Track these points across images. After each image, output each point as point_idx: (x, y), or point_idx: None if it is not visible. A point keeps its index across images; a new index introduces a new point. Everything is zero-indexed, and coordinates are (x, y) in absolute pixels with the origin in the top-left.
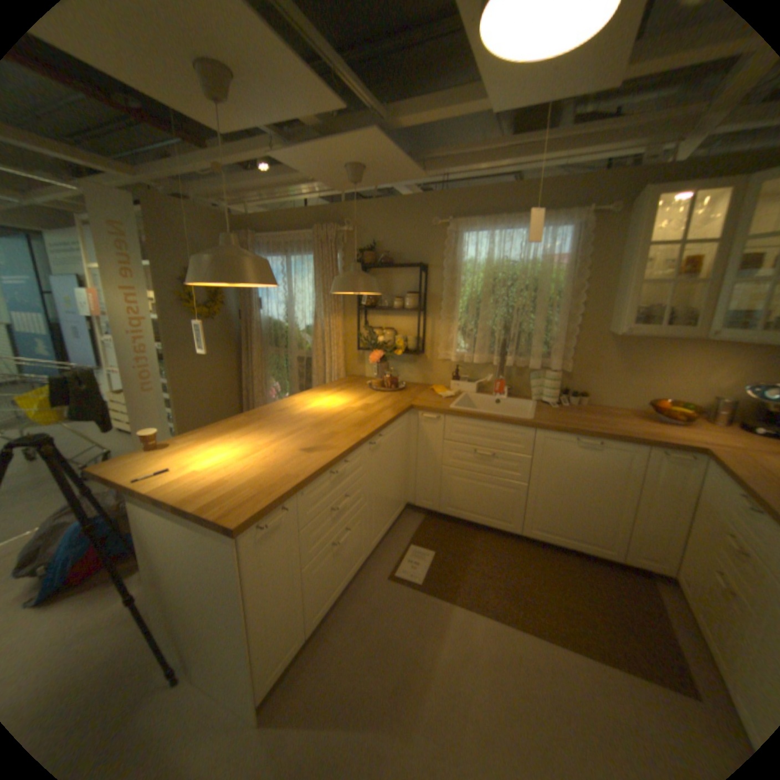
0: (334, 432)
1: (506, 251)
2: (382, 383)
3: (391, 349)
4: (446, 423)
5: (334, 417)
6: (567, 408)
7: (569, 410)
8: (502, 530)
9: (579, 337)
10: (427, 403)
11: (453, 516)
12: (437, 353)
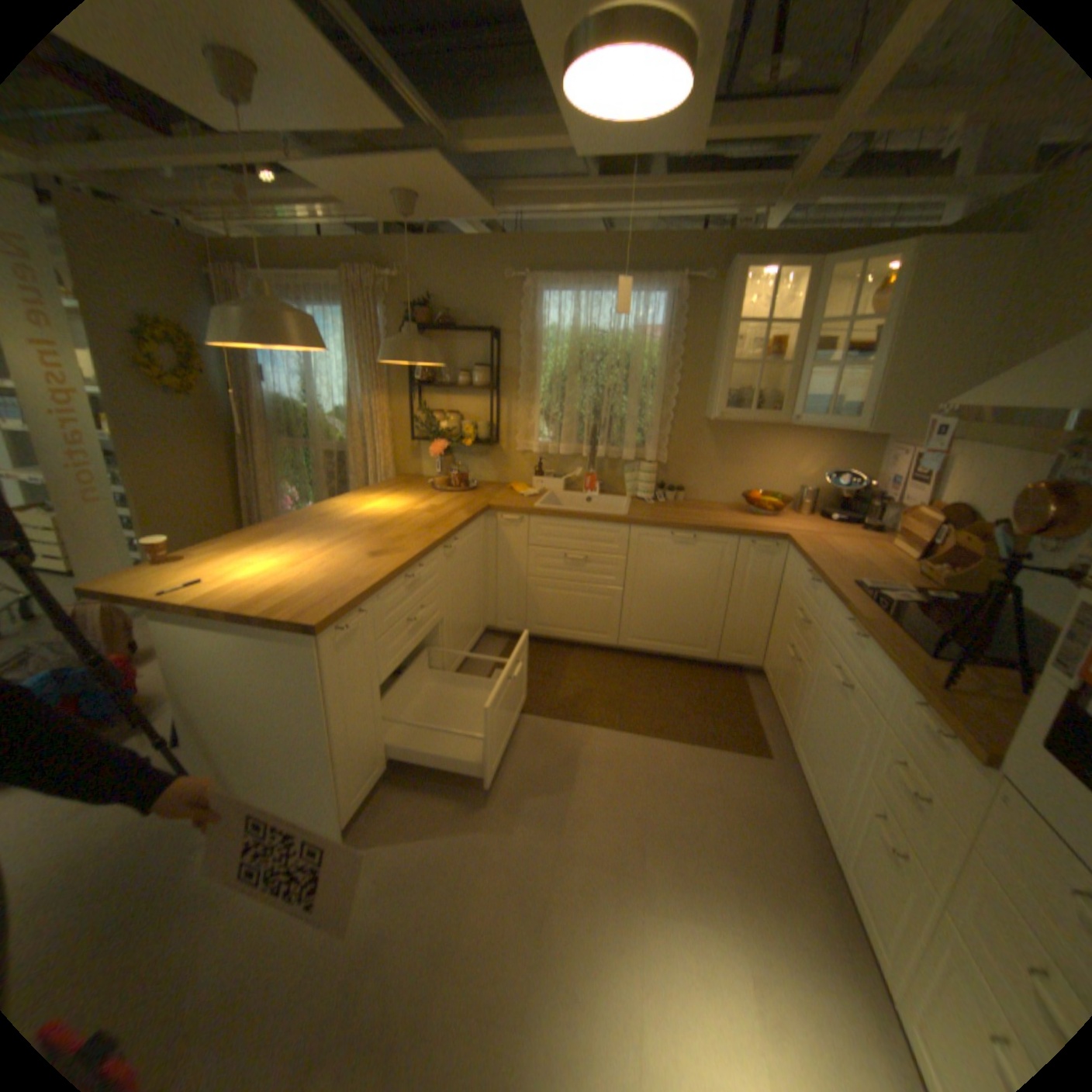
0: (401, 536)
1: (593, 319)
2: (447, 482)
3: (457, 438)
4: (530, 525)
5: (394, 520)
6: (662, 504)
7: (664, 506)
8: (596, 642)
9: (673, 423)
10: (506, 503)
11: (541, 634)
12: (515, 443)
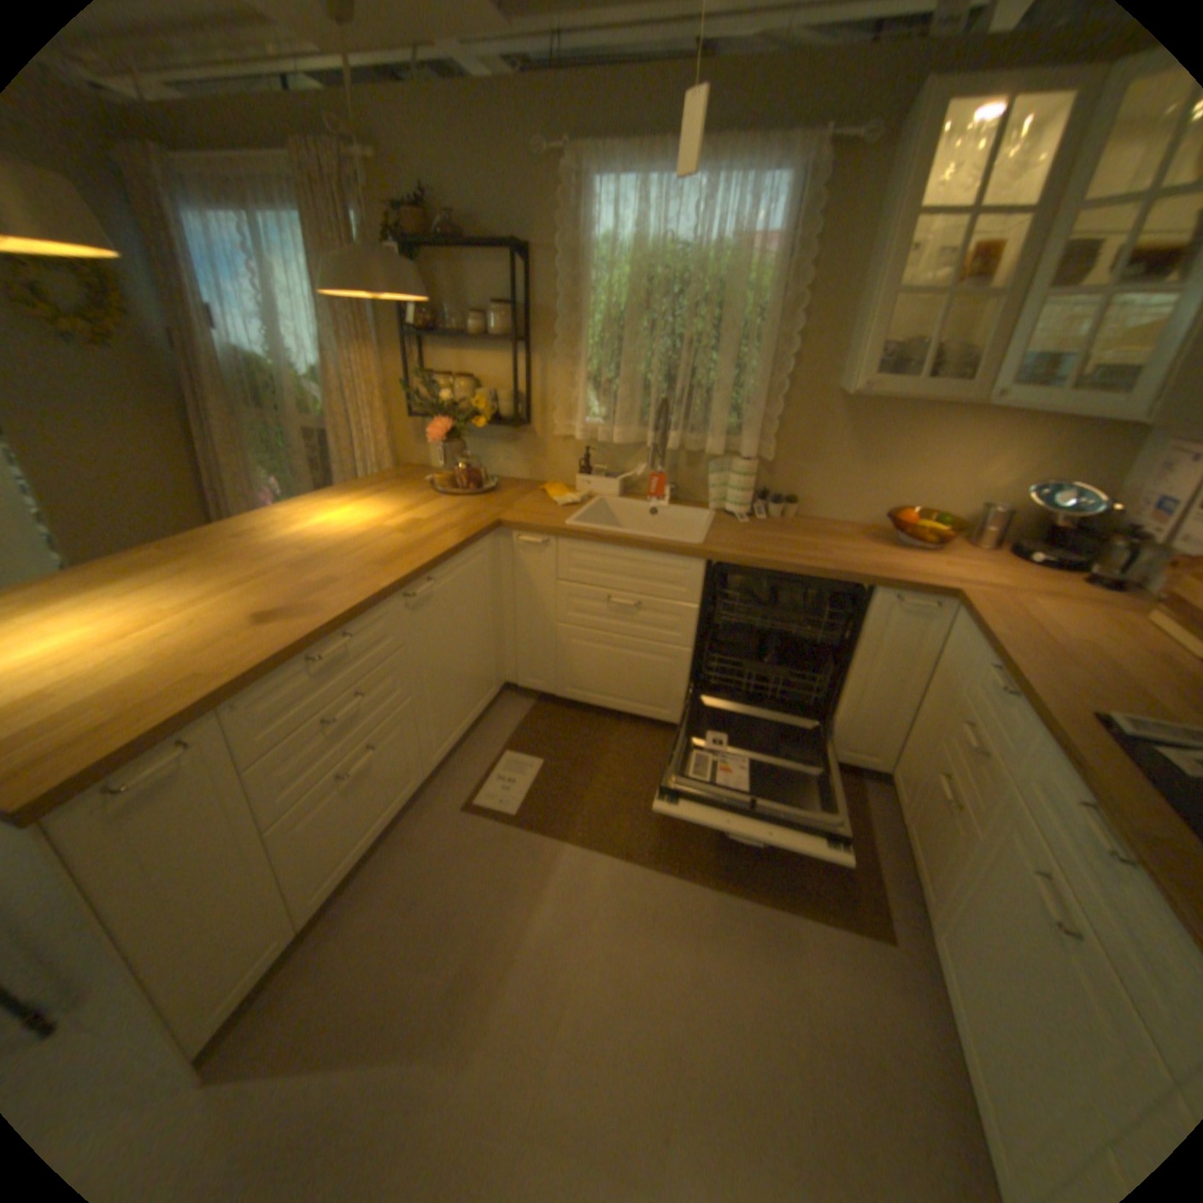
0: (331, 579)
1: (670, 220)
2: (453, 481)
3: (467, 415)
4: (559, 552)
5: (342, 547)
6: (762, 523)
7: (764, 527)
8: (652, 718)
9: (789, 398)
10: (527, 518)
11: (578, 701)
12: (553, 424)
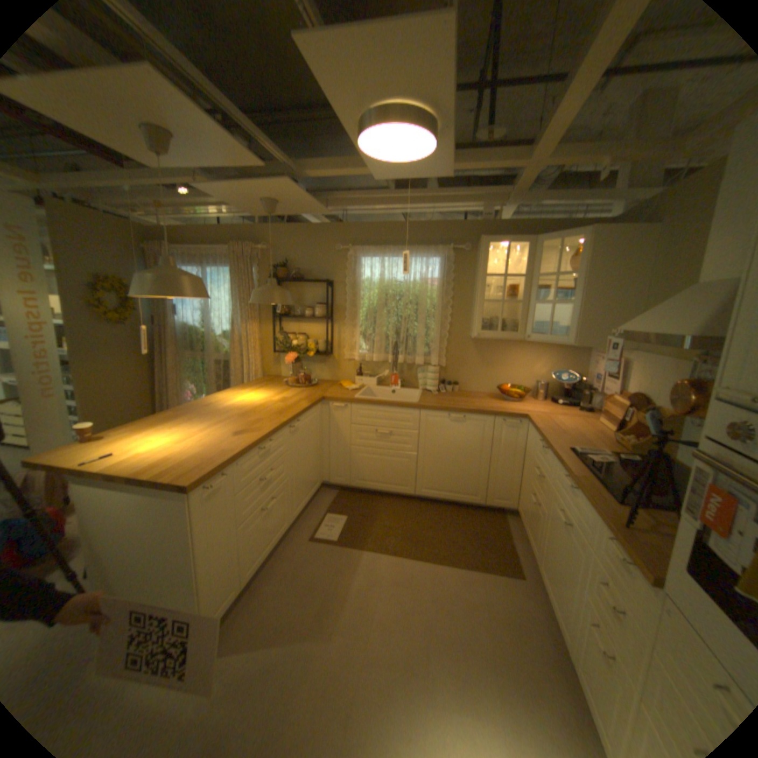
0: (259, 419)
1: (393, 274)
2: (297, 381)
3: (304, 351)
4: (352, 410)
5: (256, 408)
6: (443, 394)
7: (444, 395)
8: (400, 493)
9: (449, 340)
10: (336, 395)
11: (361, 487)
12: (343, 354)
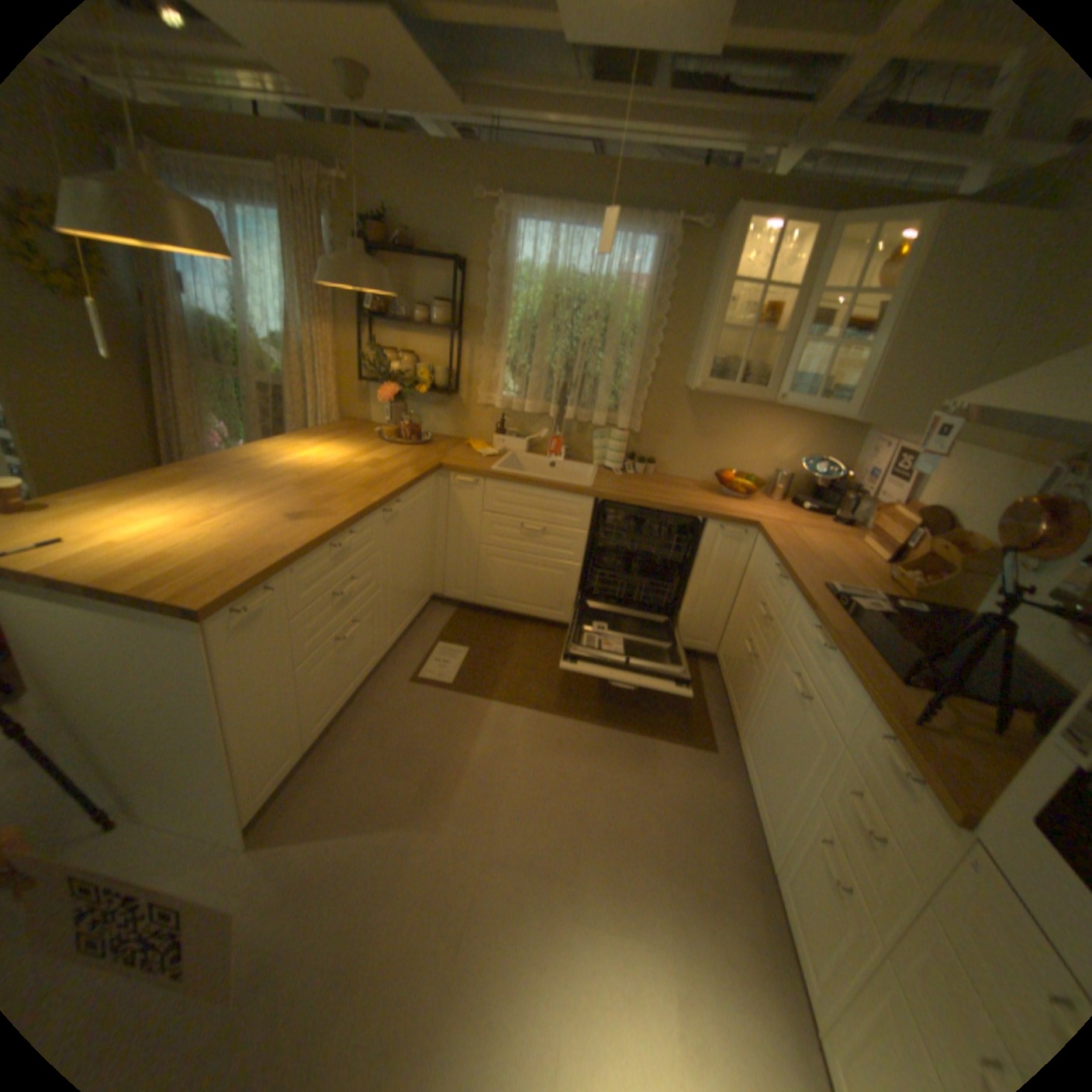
0: (332, 495)
1: (574, 259)
2: (397, 433)
3: (411, 383)
4: (486, 490)
5: (328, 475)
6: (630, 477)
7: (632, 479)
8: (549, 619)
9: (651, 389)
10: (461, 463)
11: (491, 607)
12: (476, 395)
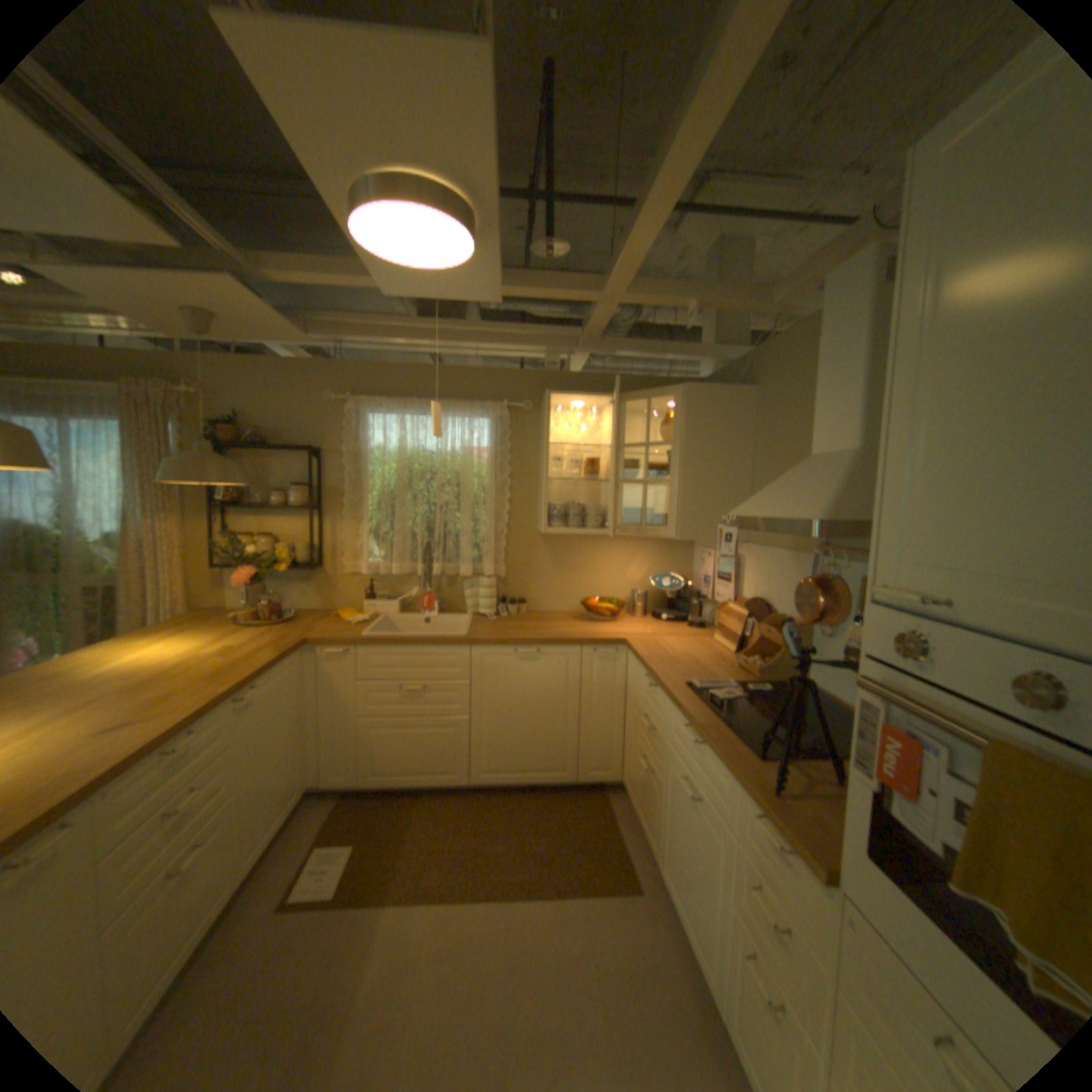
0: (169, 694)
1: (421, 440)
2: (256, 615)
3: (270, 563)
4: (358, 657)
5: (167, 673)
6: (505, 618)
7: (507, 620)
8: (445, 786)
9: (509, 537)
10: (329, 634)
11: (379, 787)
12: (343, 565)
